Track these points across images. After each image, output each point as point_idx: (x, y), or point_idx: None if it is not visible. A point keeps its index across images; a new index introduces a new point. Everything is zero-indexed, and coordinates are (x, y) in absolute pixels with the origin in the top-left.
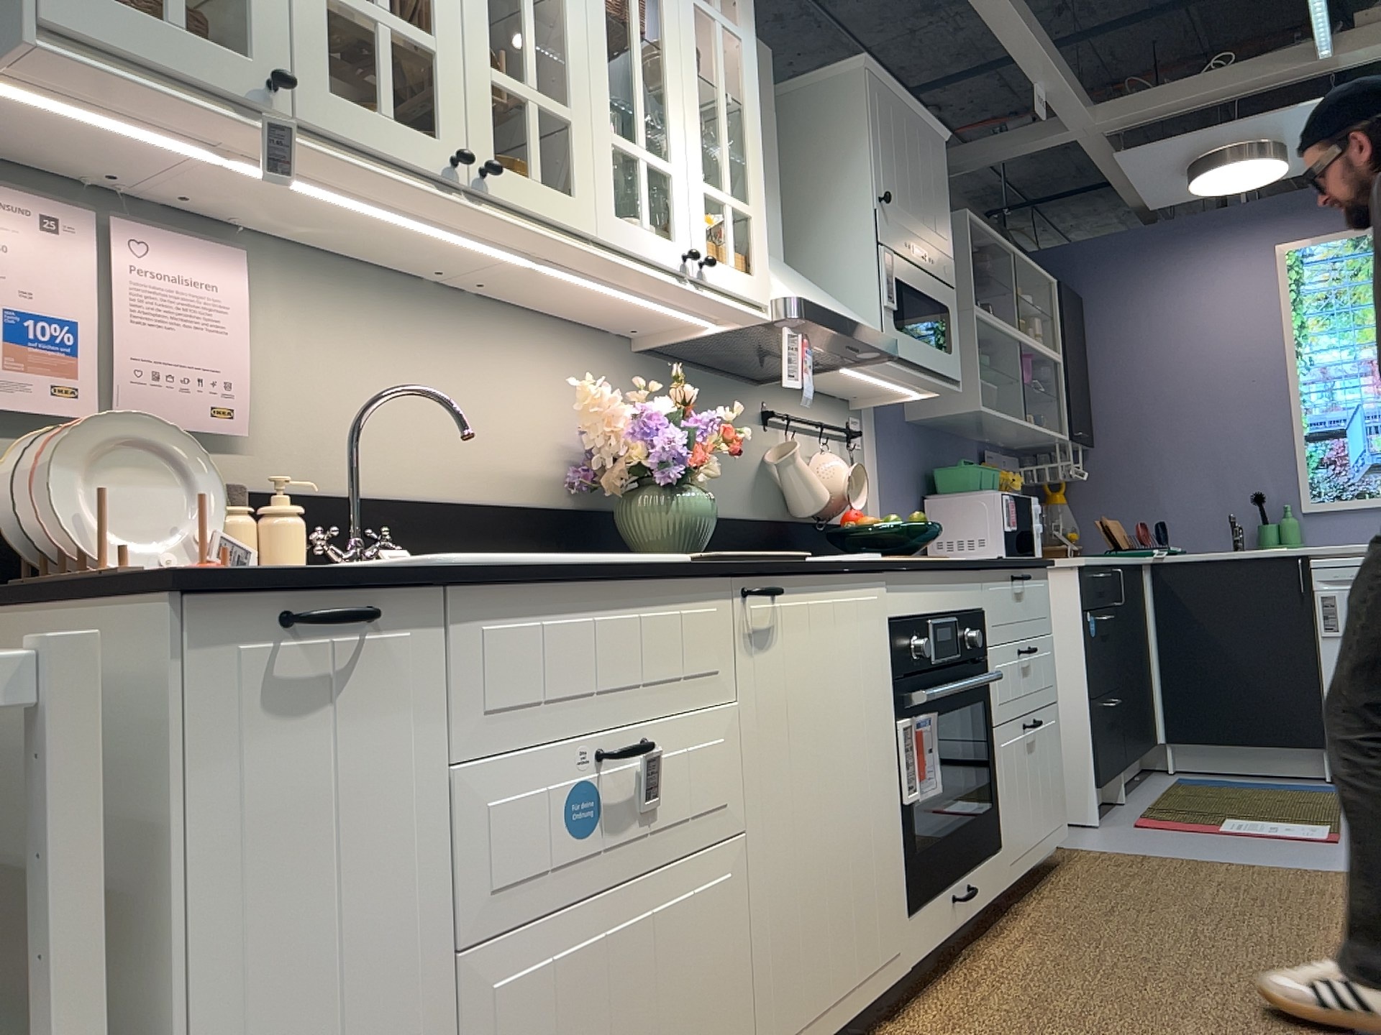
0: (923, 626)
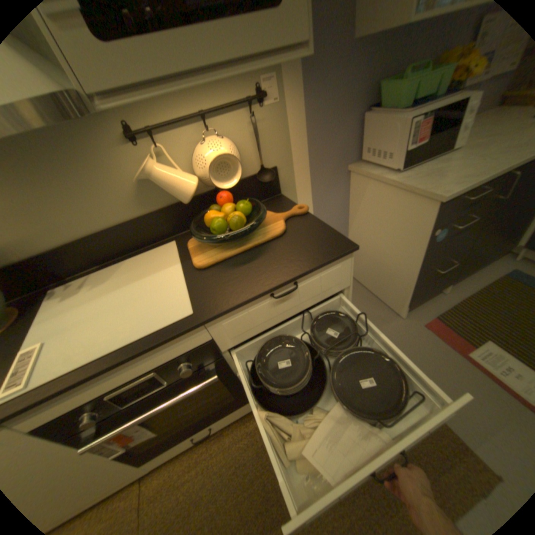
0: (92, 404)
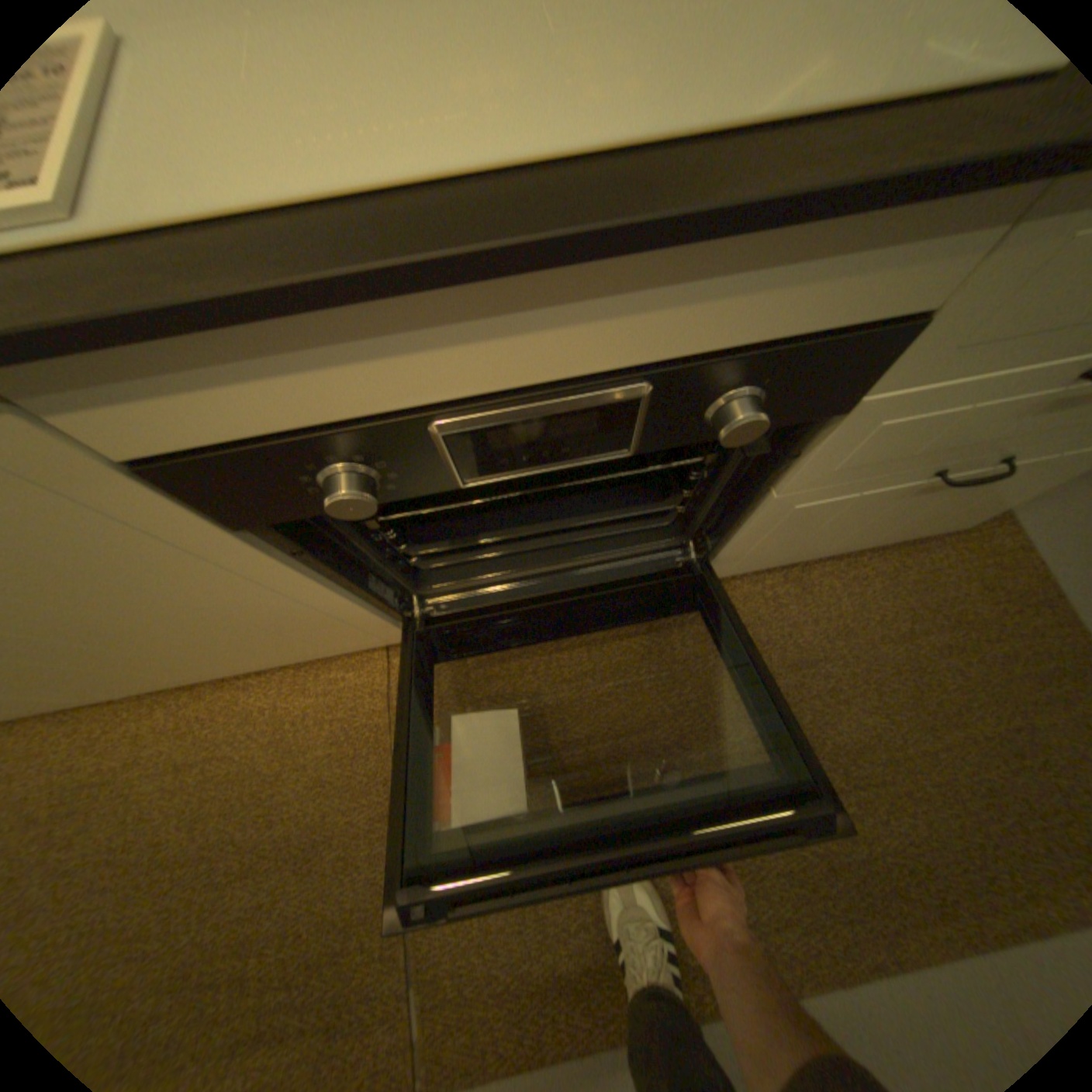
0: (381, 437)
